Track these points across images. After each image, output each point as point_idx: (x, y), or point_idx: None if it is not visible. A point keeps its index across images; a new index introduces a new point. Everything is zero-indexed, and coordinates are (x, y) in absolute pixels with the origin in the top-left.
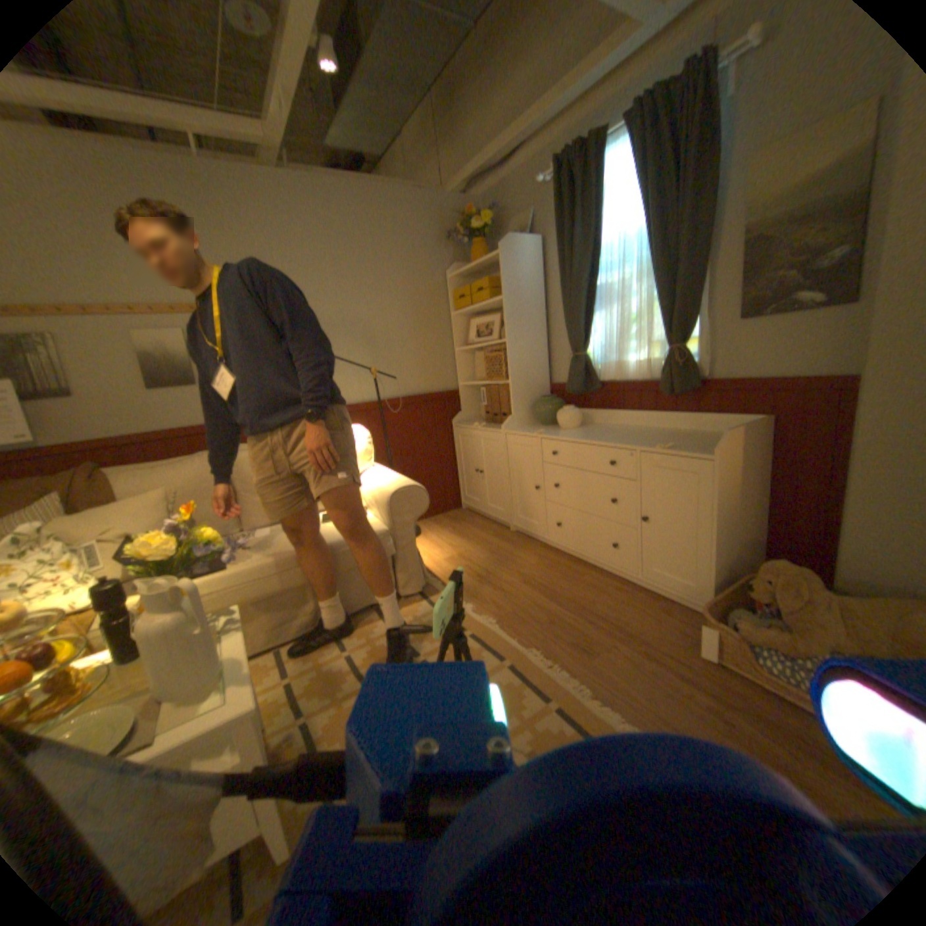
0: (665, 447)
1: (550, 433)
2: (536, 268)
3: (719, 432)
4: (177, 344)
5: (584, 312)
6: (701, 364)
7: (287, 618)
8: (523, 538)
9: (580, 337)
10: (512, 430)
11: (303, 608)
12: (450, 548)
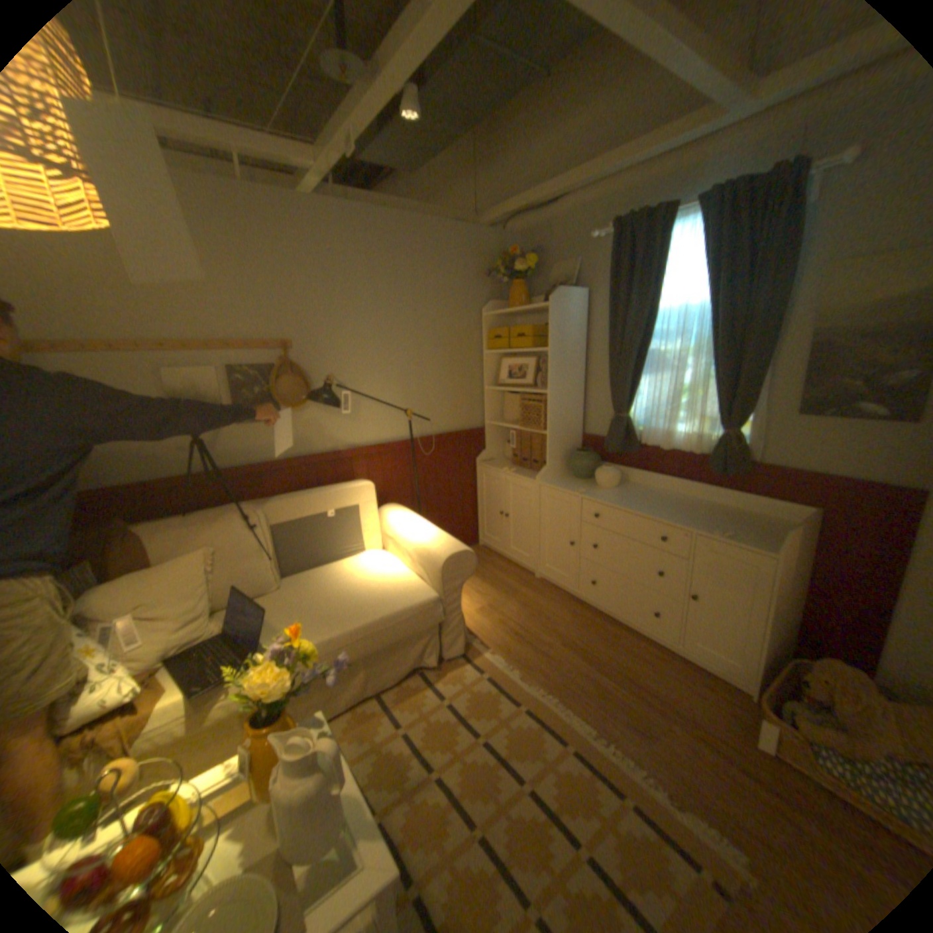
0: (723, 536)
1: (591, 494)
2: (581, 321)
3: (764, 515)
4: (210, 384)
5: (632, 377)
6: (752, 447)
7: (339, 692)
8: (551, 588)
9: (626, 400)
10: (547, 482)
11: (354, 680)
12: (479, 597)
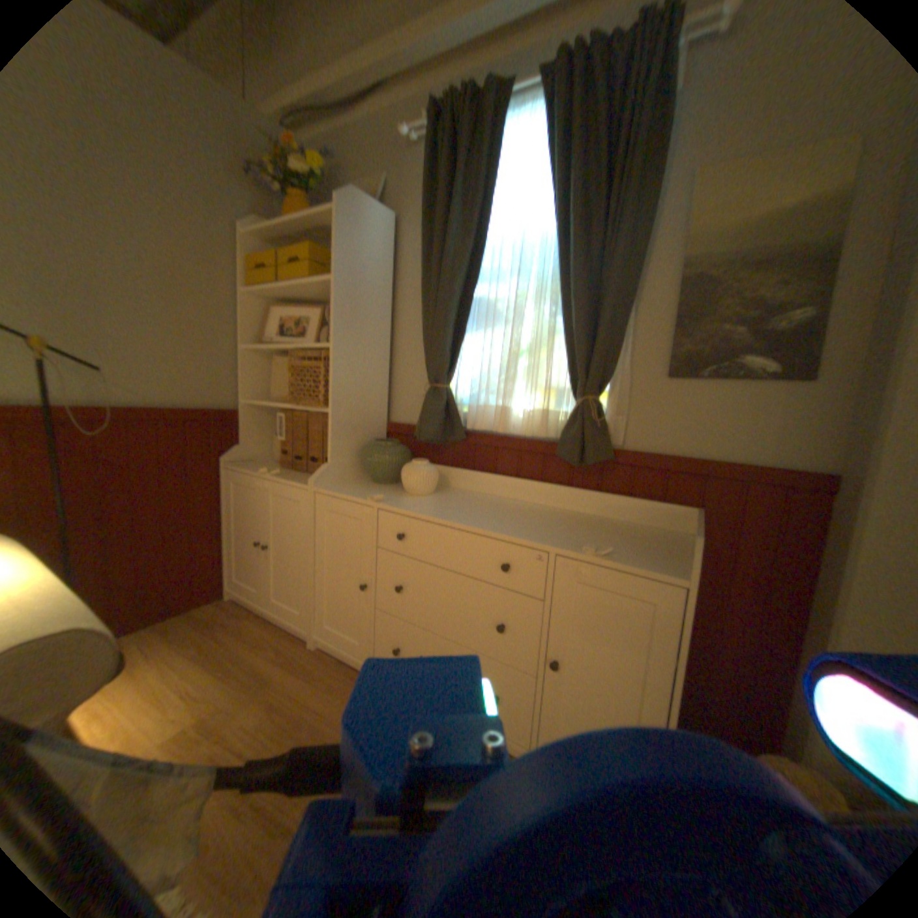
0: (599, 554)
1: (394, 502)
2: (386, 255)
3: (630, 523)
4: None
5: (455, 329)
6: (611, 427)
7: None
8: (331, 665)
9: (447, 363)
10: (328, 488)
11: None
12: (185, 709)
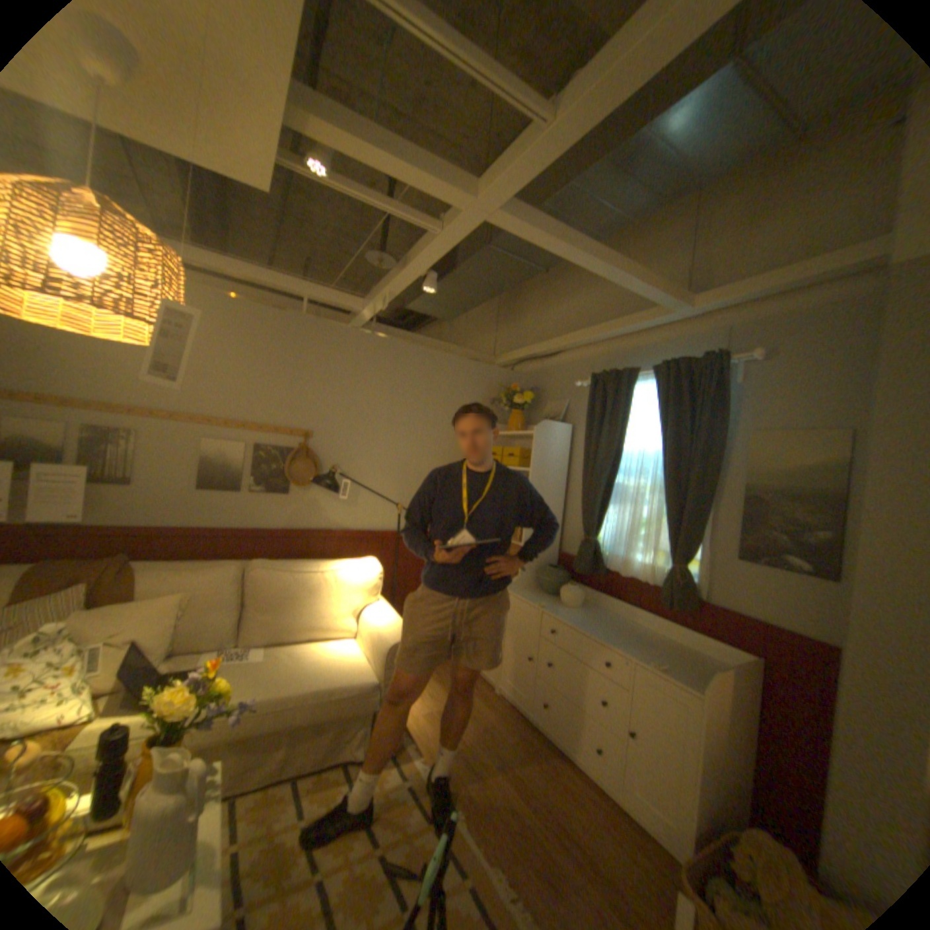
0: (659, 669)
1: (551, 610)
2: (562, 451)
3: (712, 658)
4: (236, 457)
5: (599, 504)
6: (700, 586)
7: (255, 766)
8: (507, 708)
9: (593, 525)
10: (515, 593)
11: (274, 757)
12: (431, 703)
